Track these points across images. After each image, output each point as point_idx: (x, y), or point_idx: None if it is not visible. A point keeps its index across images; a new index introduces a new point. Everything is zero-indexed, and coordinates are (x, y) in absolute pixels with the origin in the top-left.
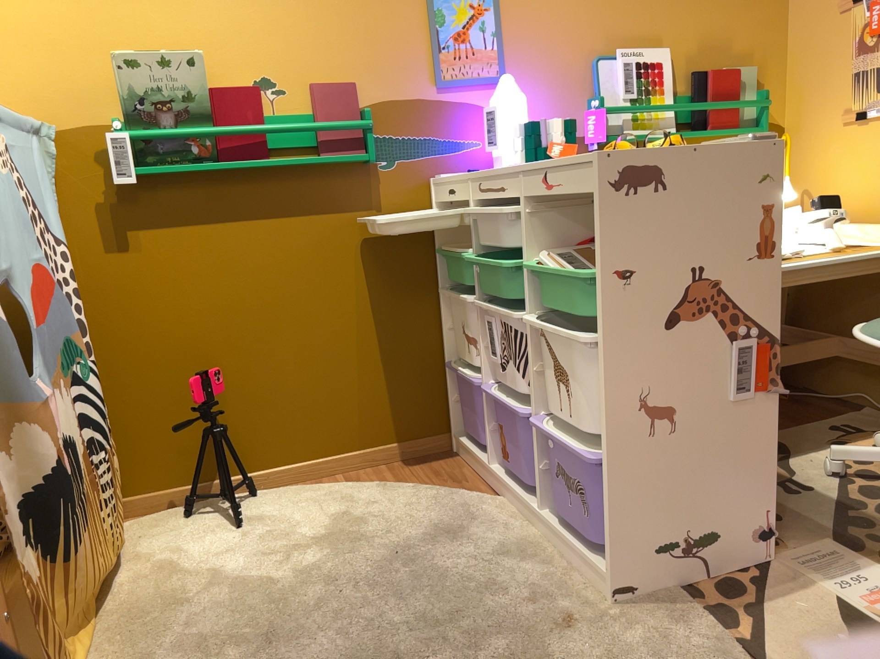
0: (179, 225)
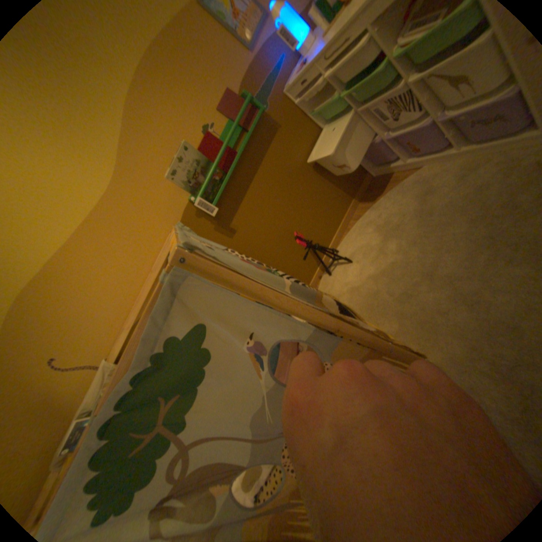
0: (238, 207)
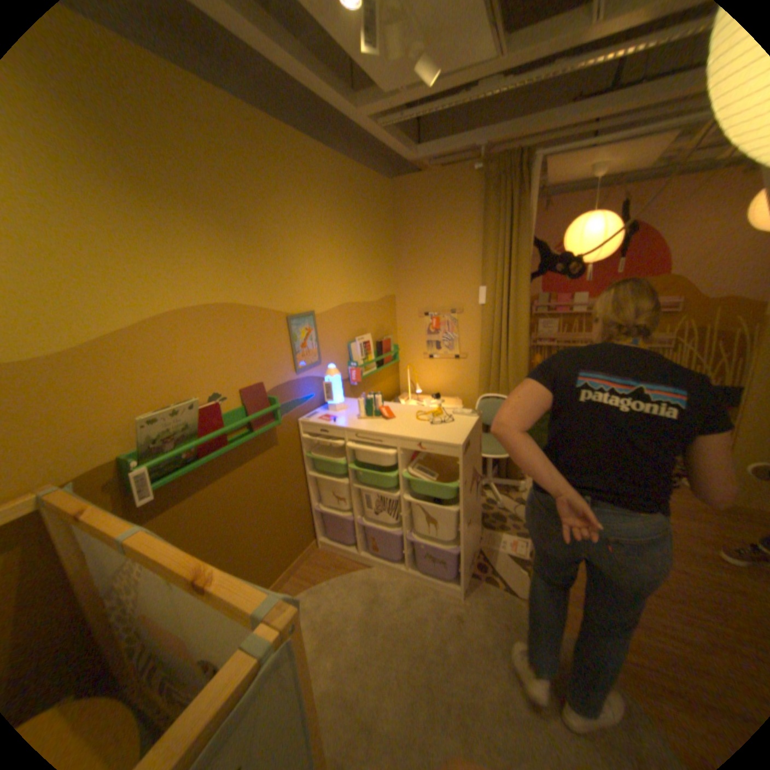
0: (169, 508)
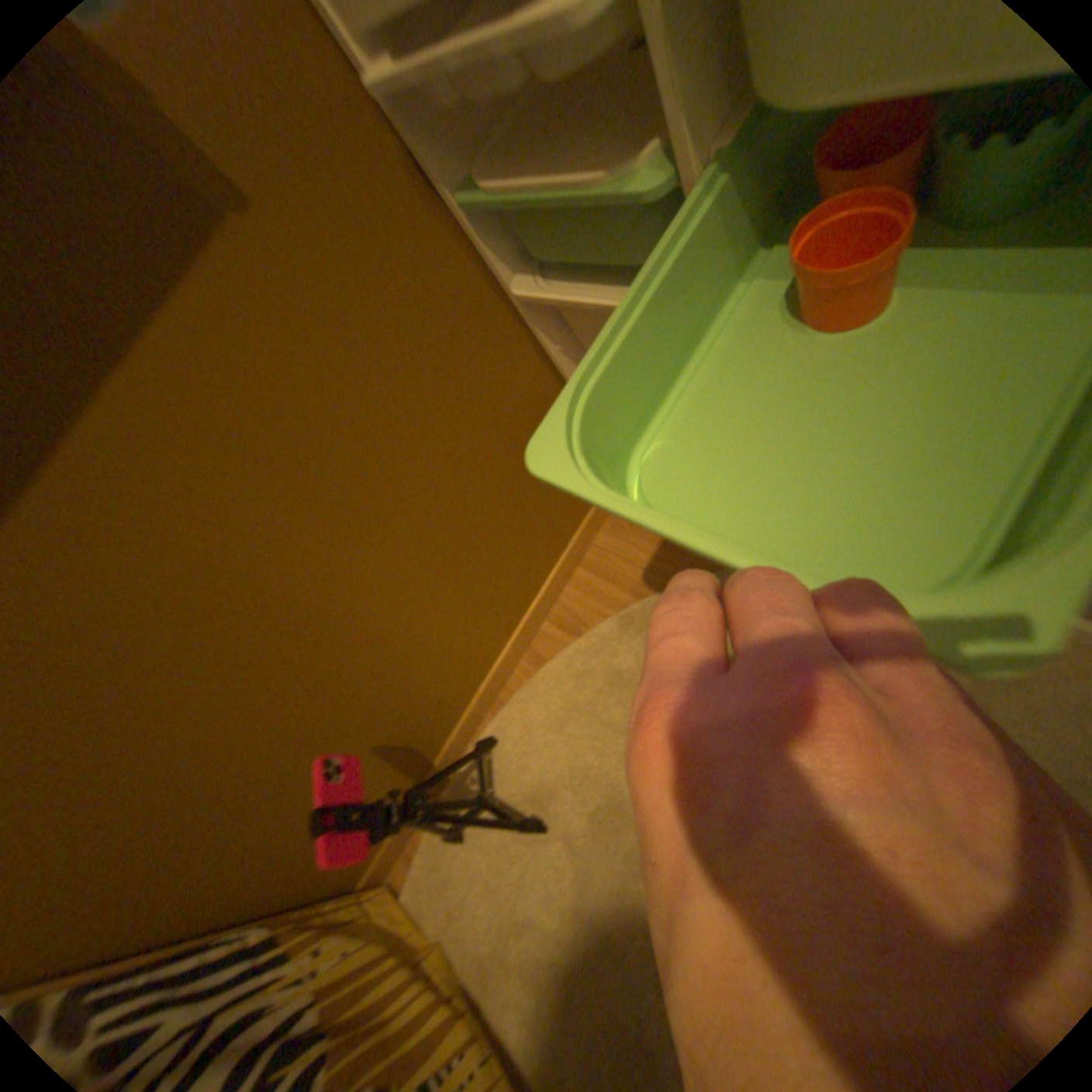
0: None
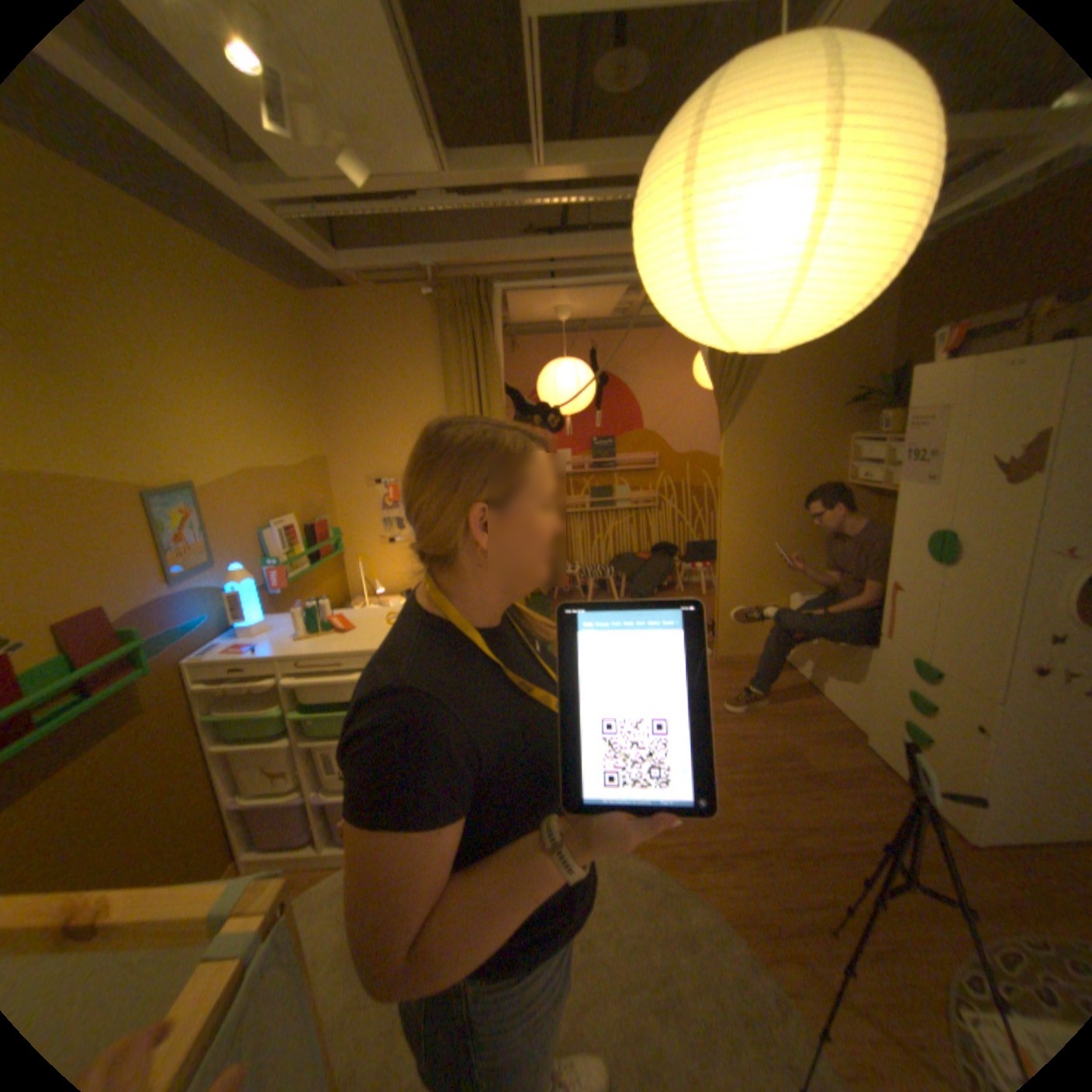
0: None
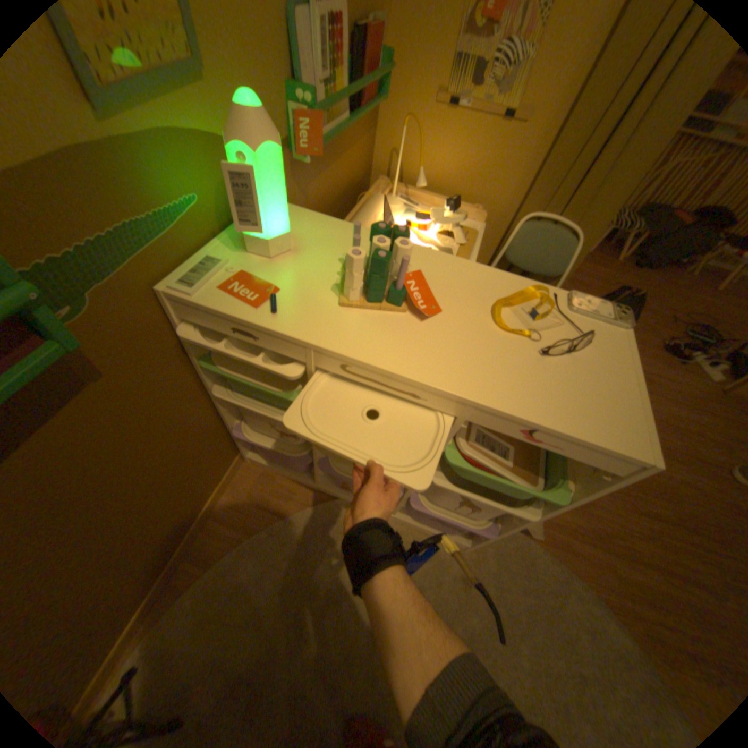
0: None
